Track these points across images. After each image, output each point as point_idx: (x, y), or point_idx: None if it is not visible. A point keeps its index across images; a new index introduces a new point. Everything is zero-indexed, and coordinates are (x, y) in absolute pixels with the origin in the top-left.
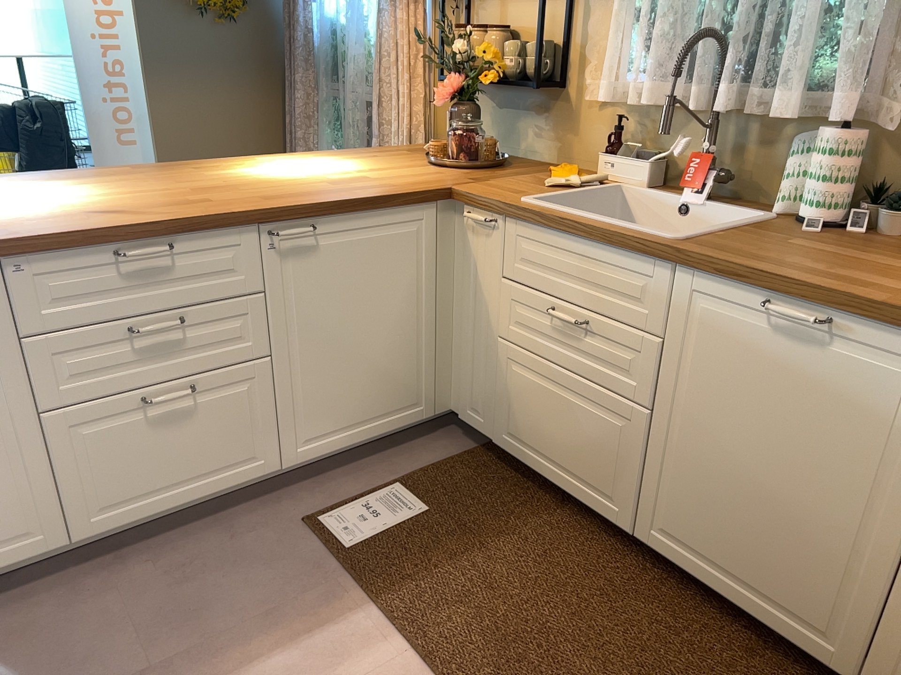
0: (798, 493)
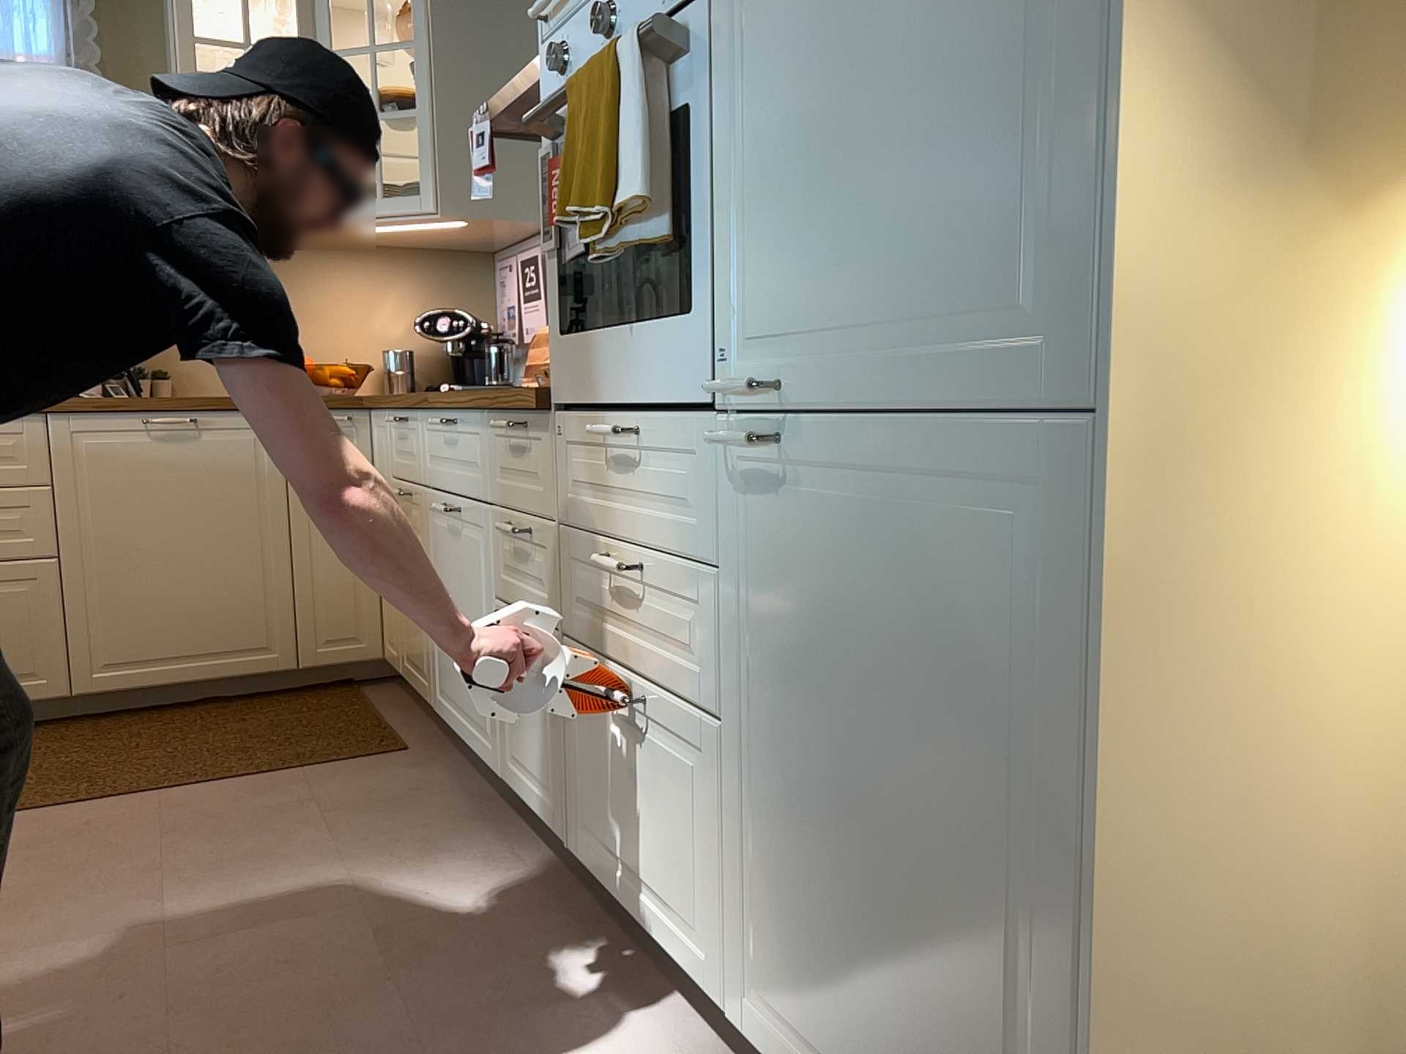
0: (213, 553)
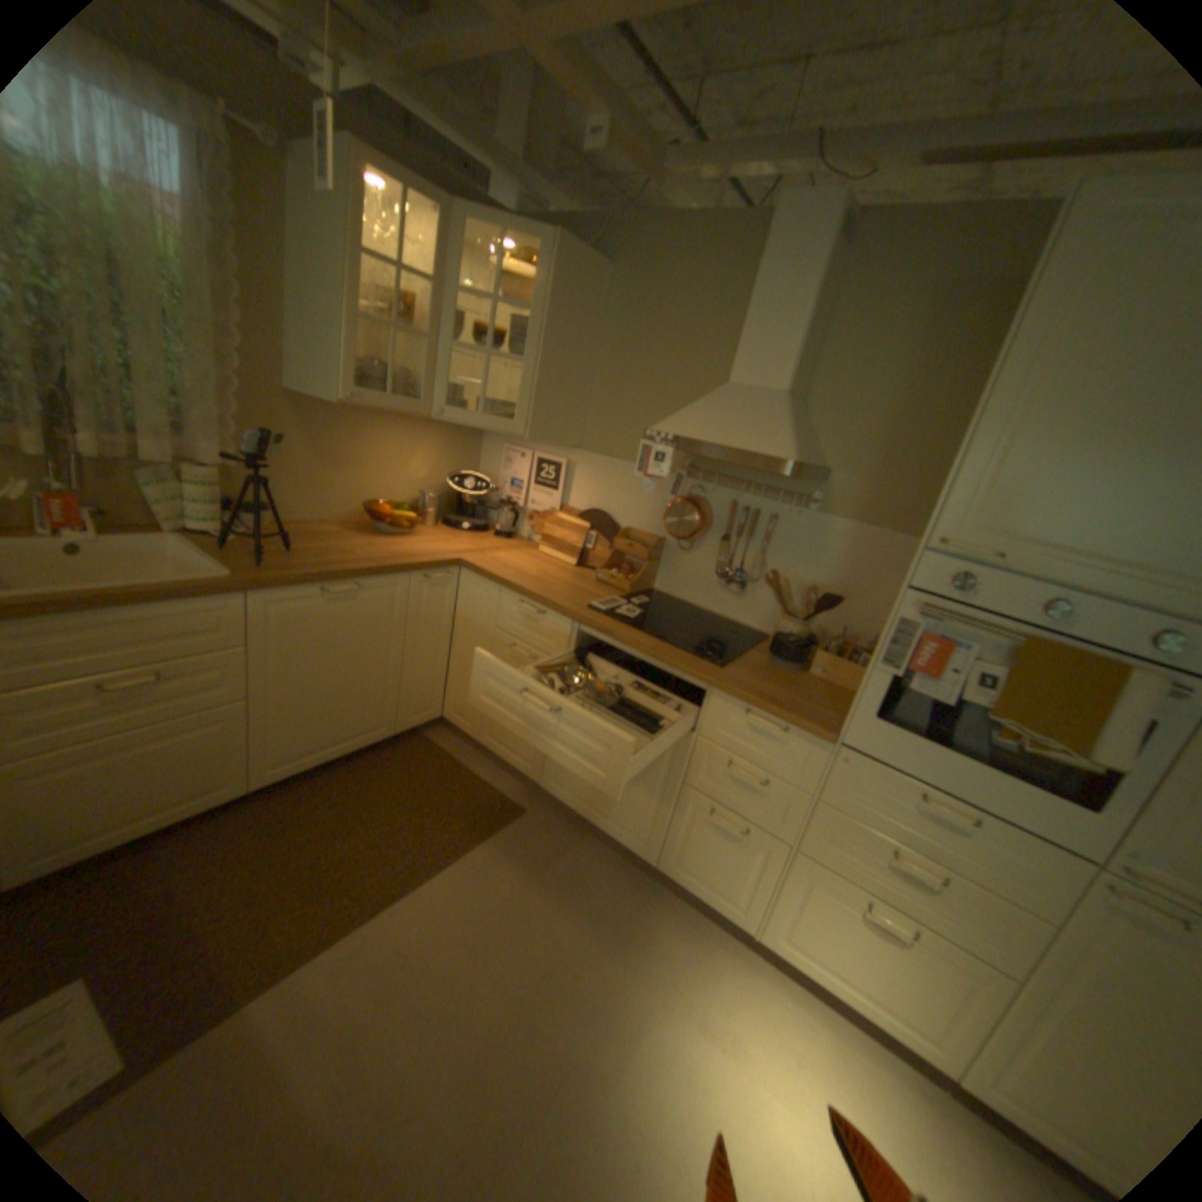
0: (356, 677)
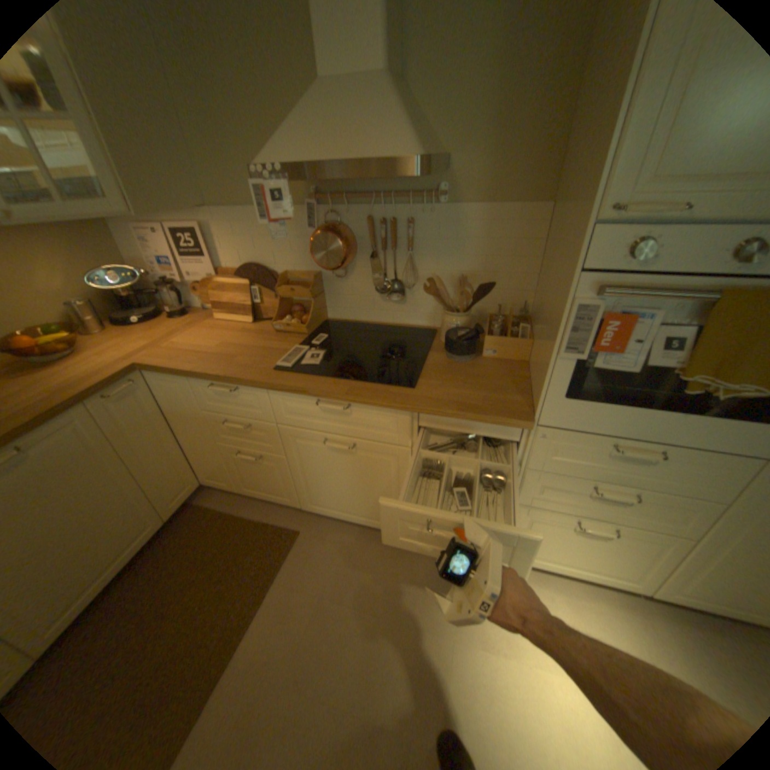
0: (86, 513)
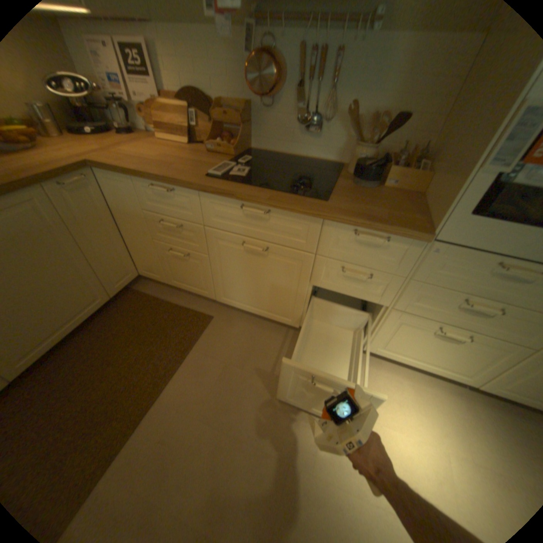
0: (47, 278)
